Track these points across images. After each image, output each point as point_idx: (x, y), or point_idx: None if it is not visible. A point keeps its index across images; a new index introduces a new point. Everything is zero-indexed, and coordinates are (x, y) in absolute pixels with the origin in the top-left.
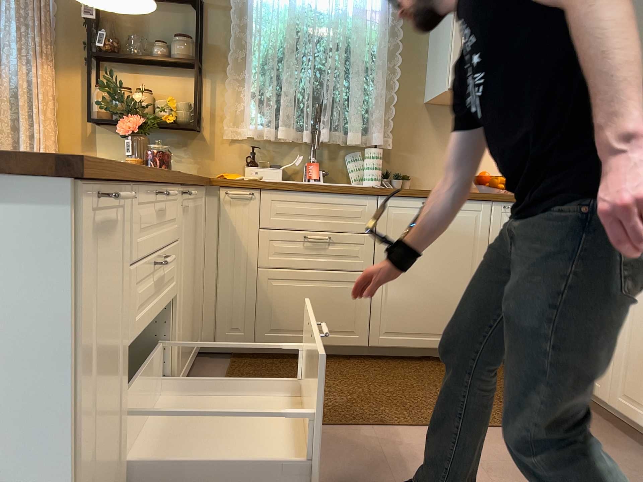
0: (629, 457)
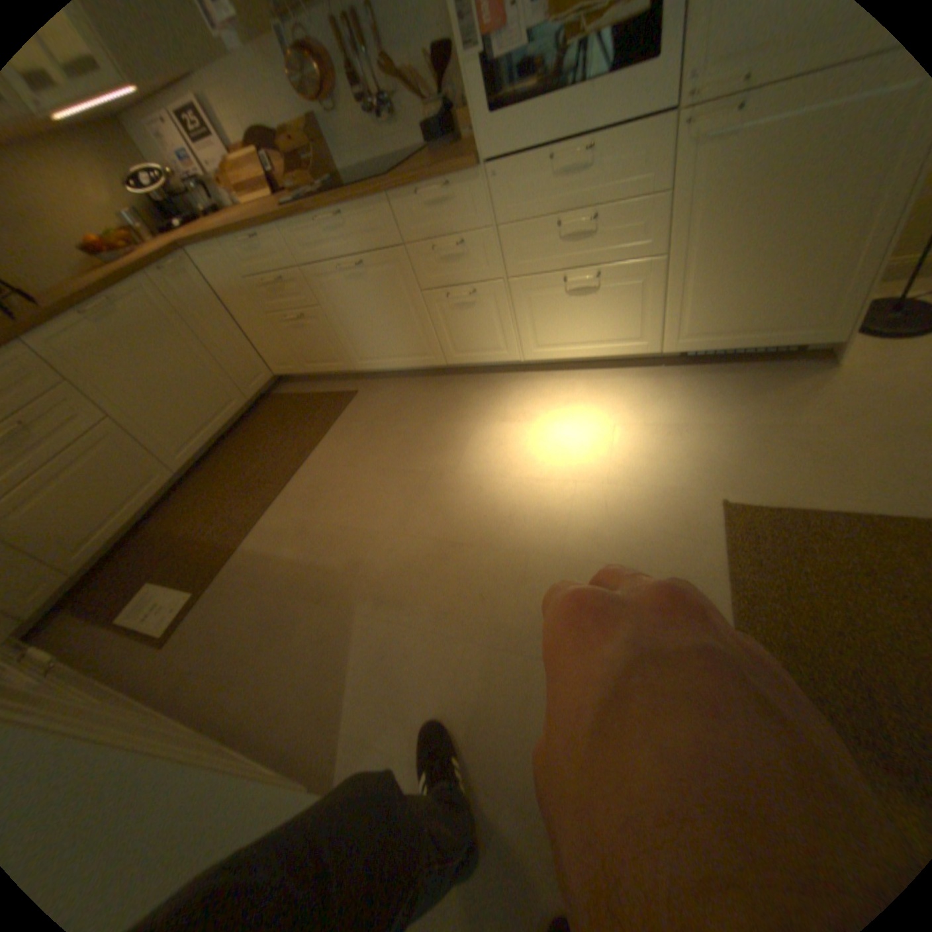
0: (386, 389)
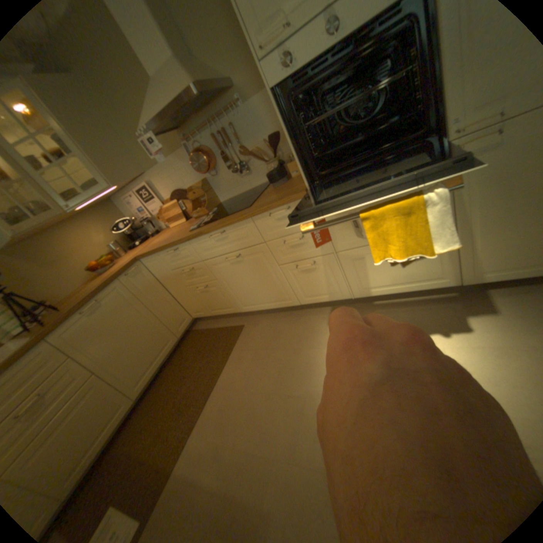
0: (262, 322)
